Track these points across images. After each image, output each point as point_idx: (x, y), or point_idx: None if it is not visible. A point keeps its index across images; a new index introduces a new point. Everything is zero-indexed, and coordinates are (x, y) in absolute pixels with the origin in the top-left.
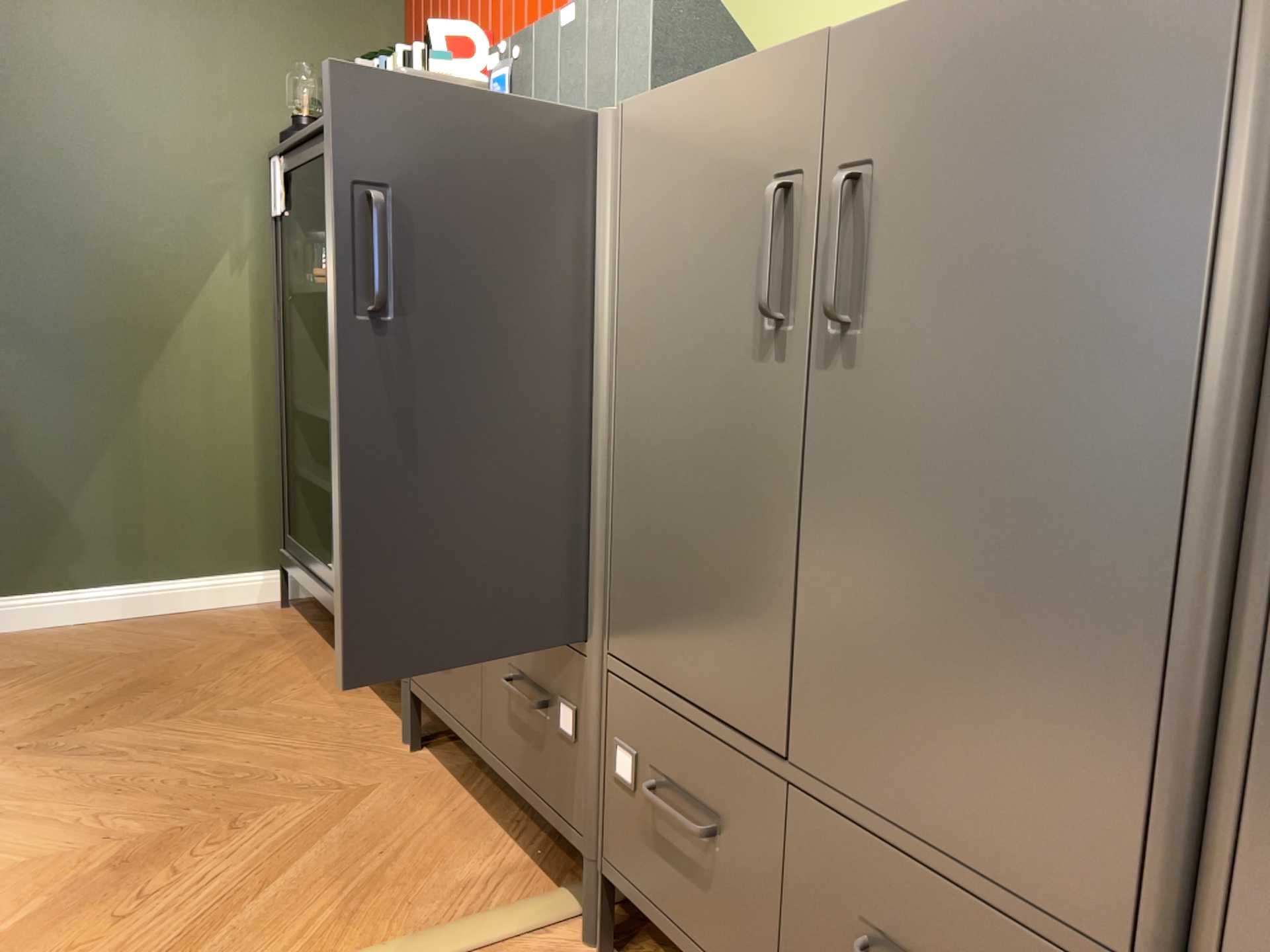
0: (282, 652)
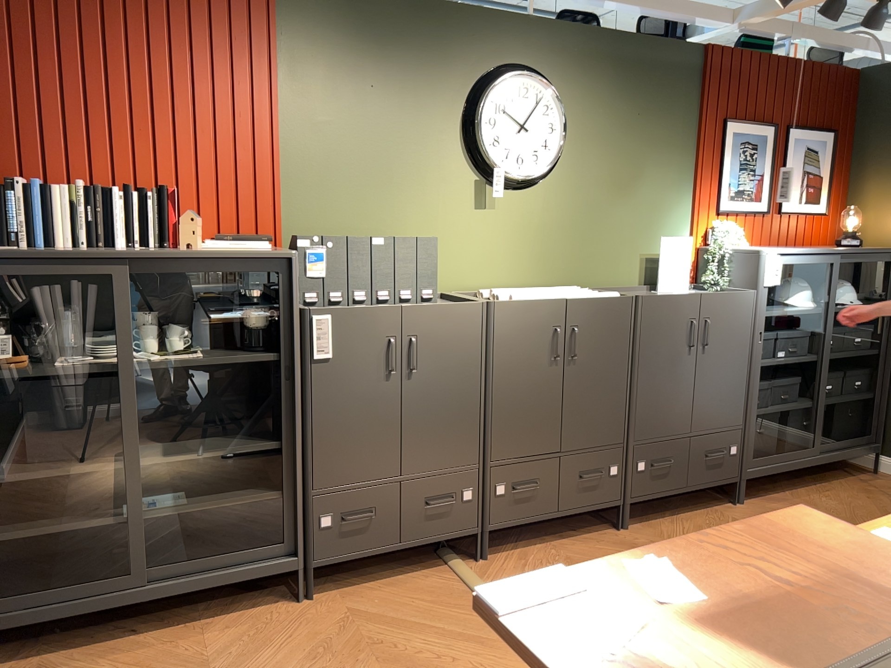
0: (89, 665)
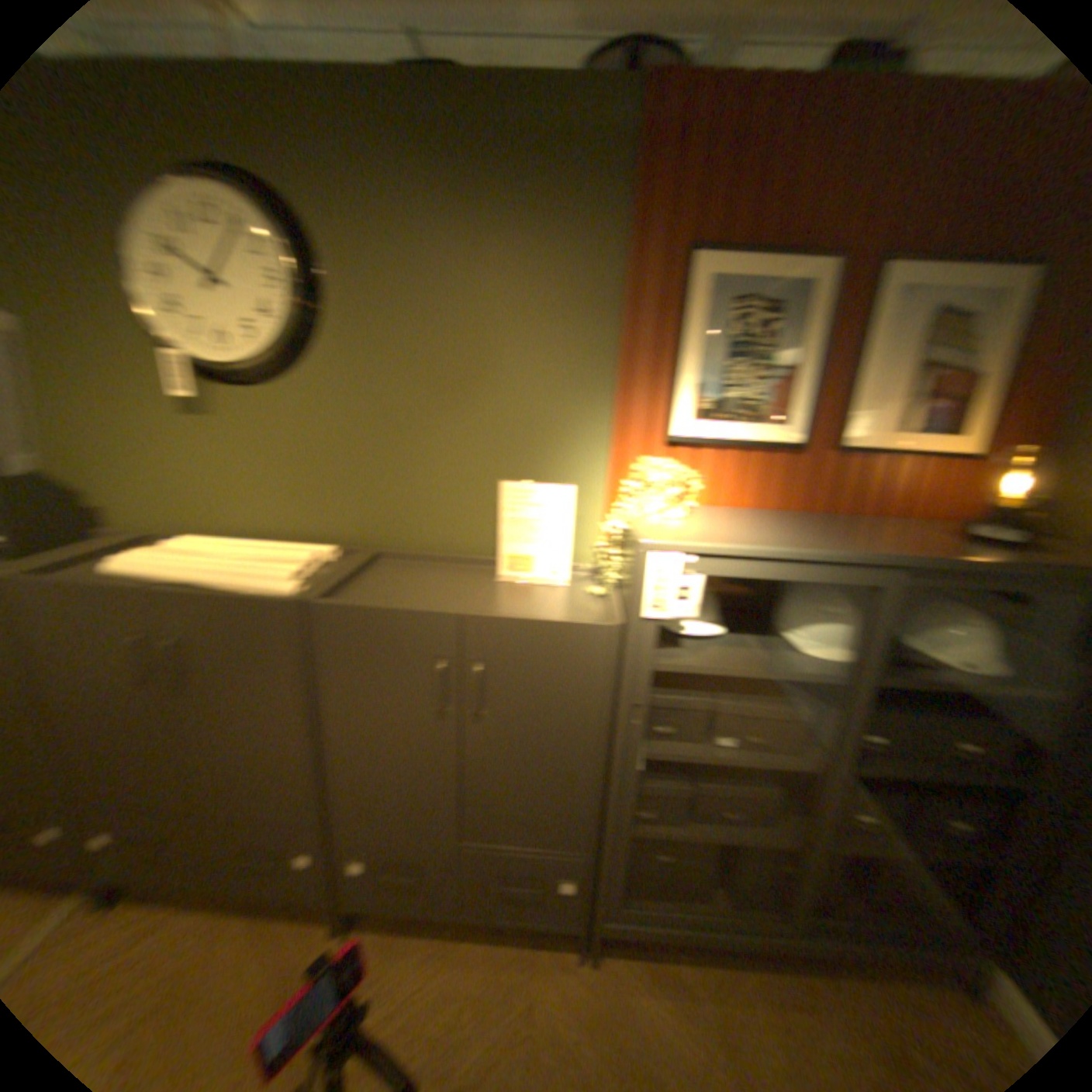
0: None
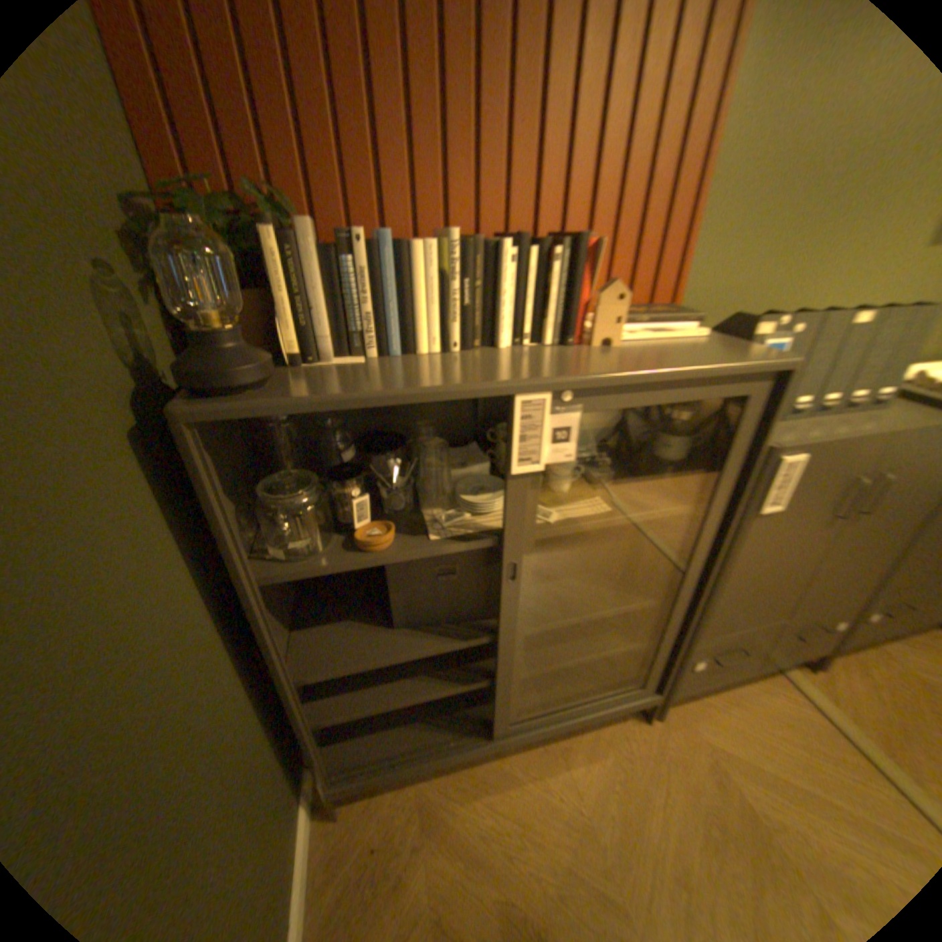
0: (471, 815)
